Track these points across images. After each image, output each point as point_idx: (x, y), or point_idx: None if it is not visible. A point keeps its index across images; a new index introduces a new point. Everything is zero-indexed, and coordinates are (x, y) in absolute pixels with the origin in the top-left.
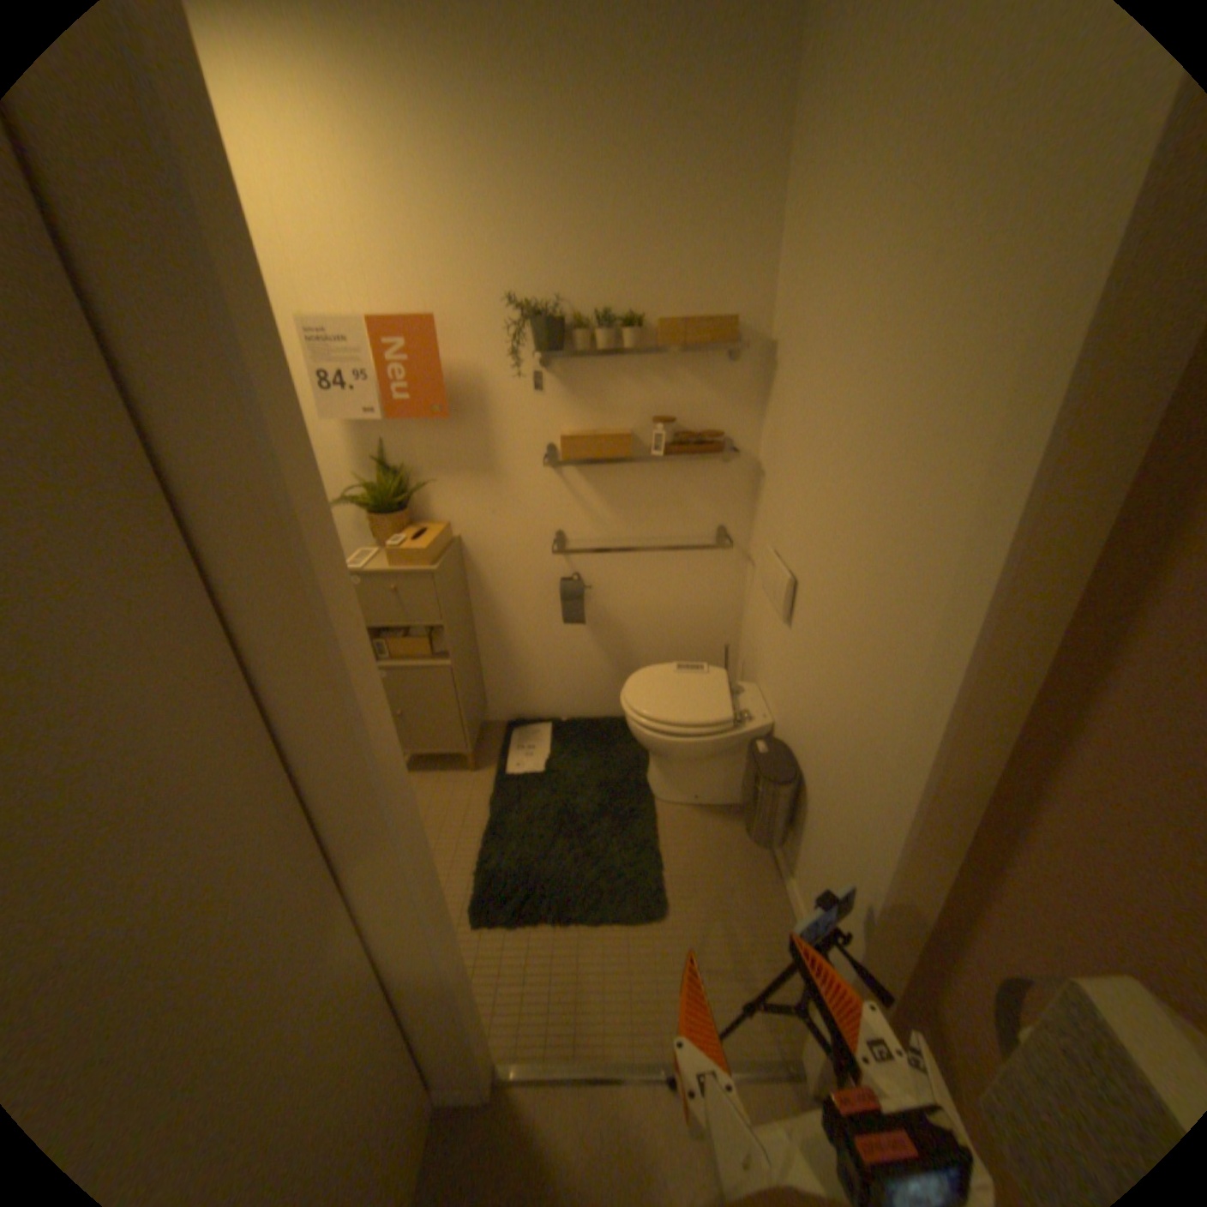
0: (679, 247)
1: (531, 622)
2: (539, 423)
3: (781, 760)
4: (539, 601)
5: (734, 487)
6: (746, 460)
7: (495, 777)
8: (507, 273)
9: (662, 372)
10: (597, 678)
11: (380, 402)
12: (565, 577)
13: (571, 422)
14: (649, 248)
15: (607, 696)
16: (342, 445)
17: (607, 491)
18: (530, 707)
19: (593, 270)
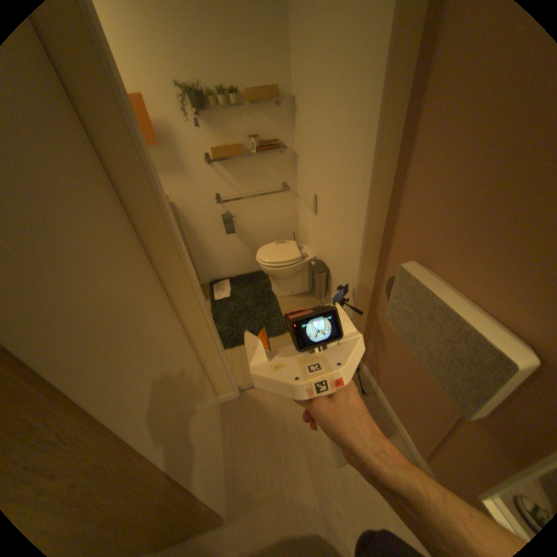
0: (246, 53)
1: (211, 237)
2: (198, 144)
3: (319, 265)
4: (213, 226)
5: (286, 164)
6: (289, 151)
7: (210, 302)
8: (170, 70)
9: (249, 114)
10: (243, 257)
11: None
12: (222, 214)
13: (213, 142)
14: (233, 54)
15: (249, 263)
16: None
17: (234, 172)
18: (217, 274)
19: (210, 66)
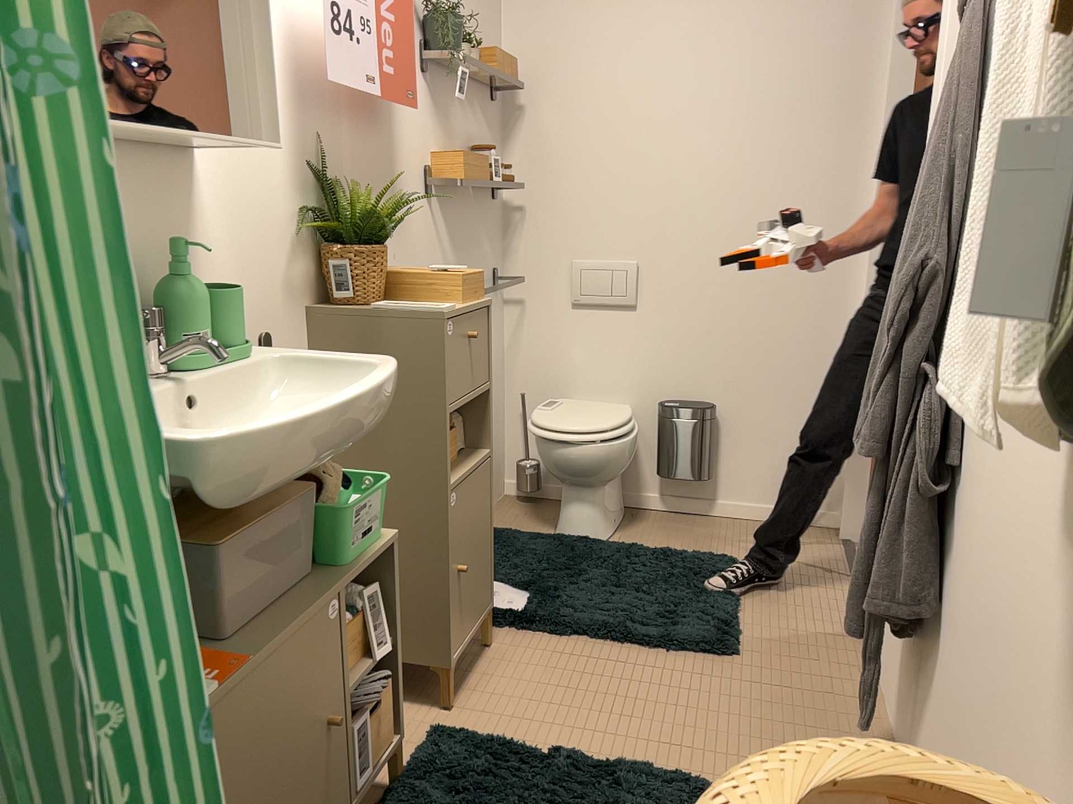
0: None
1: None
2: (422, 143)
3: (689, 403)
4: None
5: (498, 229)
6: (500, 202)
7: (519, 621)
8: None
9: (471, 108)
10: None
11: (380, 76)
12: None
13: (437, 147)
14: None
15: None
16: (287, 138)
17: (453, 231)
18: None
19: None
